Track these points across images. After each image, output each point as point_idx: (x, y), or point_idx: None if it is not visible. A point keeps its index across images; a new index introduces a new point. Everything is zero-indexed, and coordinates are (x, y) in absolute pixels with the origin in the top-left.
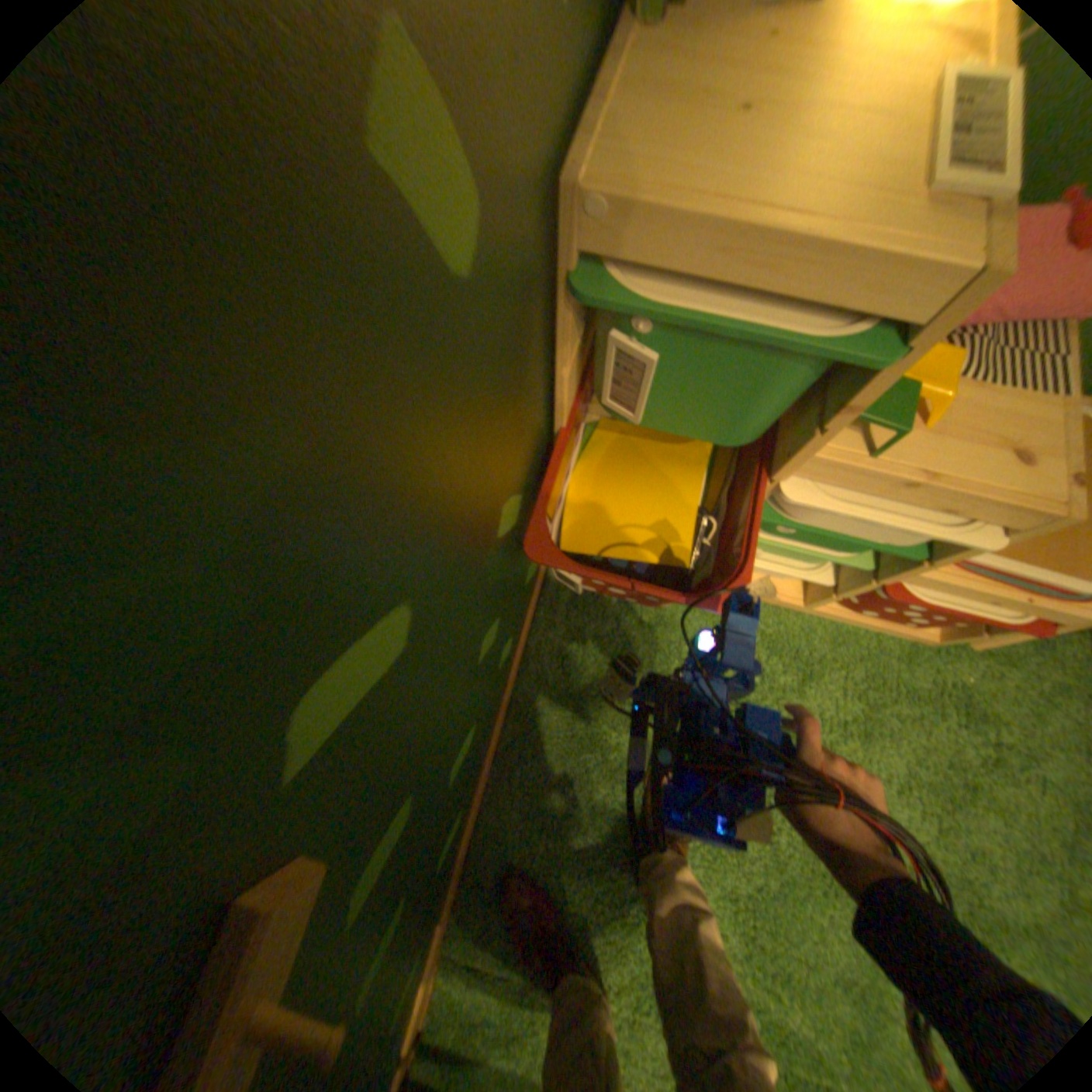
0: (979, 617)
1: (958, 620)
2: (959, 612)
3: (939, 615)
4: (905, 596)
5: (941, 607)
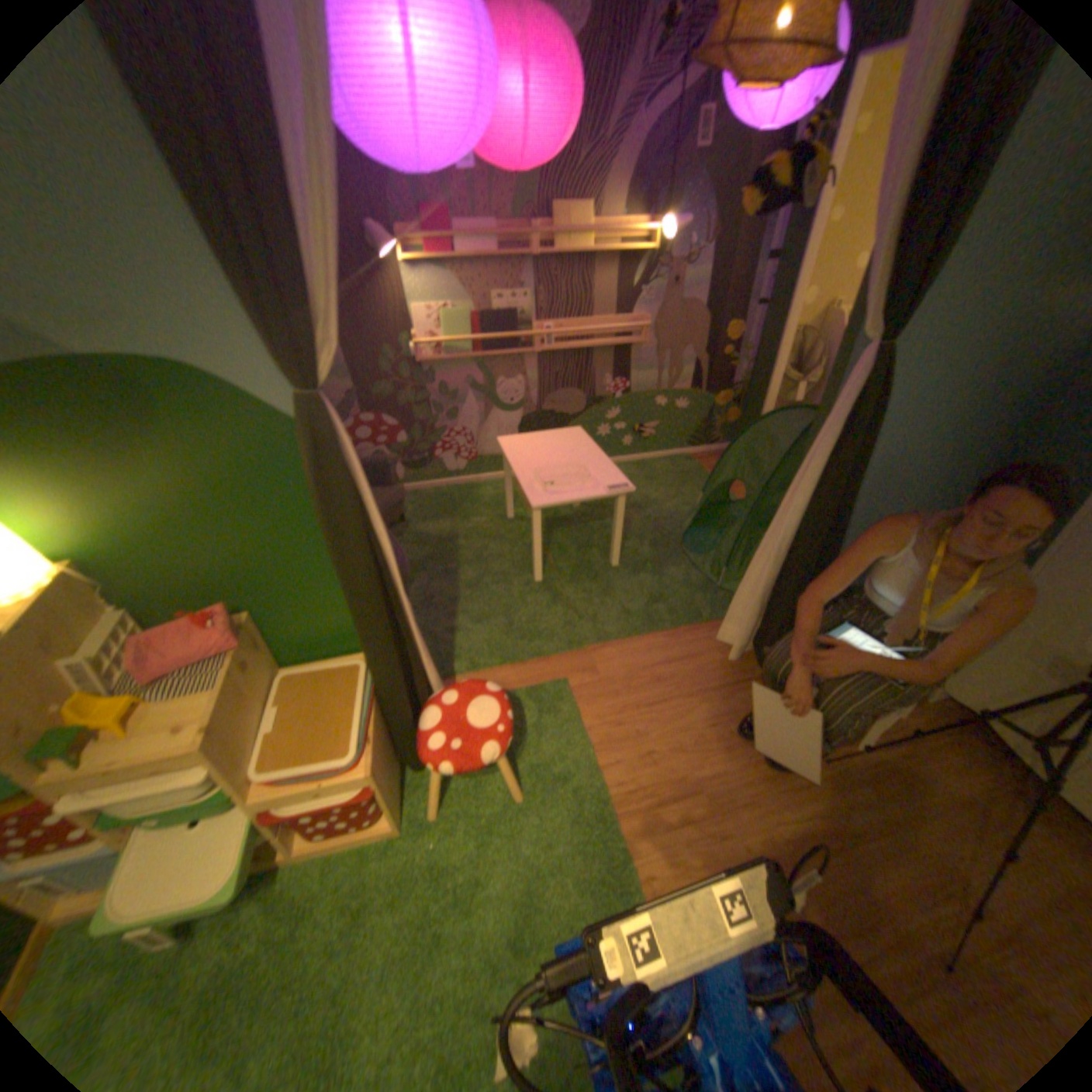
0: (347, 804)
1: (352, 811)
2: (334, 807)
3: (339, 814)
4: (294, 815)
5: (320, 810)
